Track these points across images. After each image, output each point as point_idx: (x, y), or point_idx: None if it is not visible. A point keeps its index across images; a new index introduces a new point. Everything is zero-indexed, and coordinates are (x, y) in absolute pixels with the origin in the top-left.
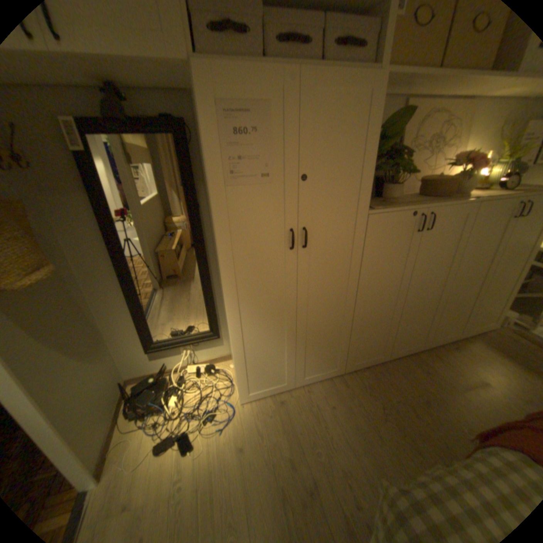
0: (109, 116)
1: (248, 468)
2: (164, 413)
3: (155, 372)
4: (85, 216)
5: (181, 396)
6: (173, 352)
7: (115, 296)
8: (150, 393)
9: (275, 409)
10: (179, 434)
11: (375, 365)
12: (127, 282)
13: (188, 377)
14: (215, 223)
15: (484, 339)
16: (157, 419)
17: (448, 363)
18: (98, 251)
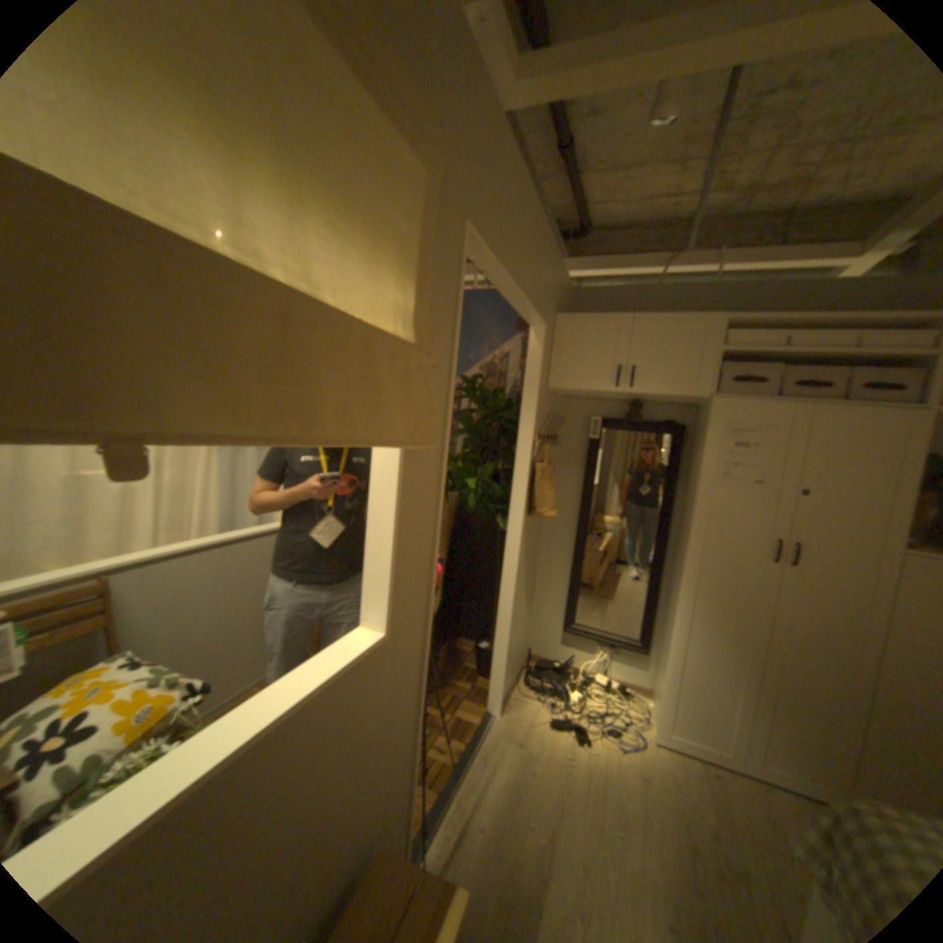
0: (625, 420)
1: (655, 805)
2: (564, 705)
3: (561, 664)
4: (574, 486)
5: (590, 692)
6: (588, 650)
7: (563, 561)
8: (555, 677)
9: (707, 780)
10: (578, 731)
11: None
12: (581, 551)
13: (595, 689)
14: (696, 514)
15: None
16: (556, 706)
17: None
18: (569, 517)
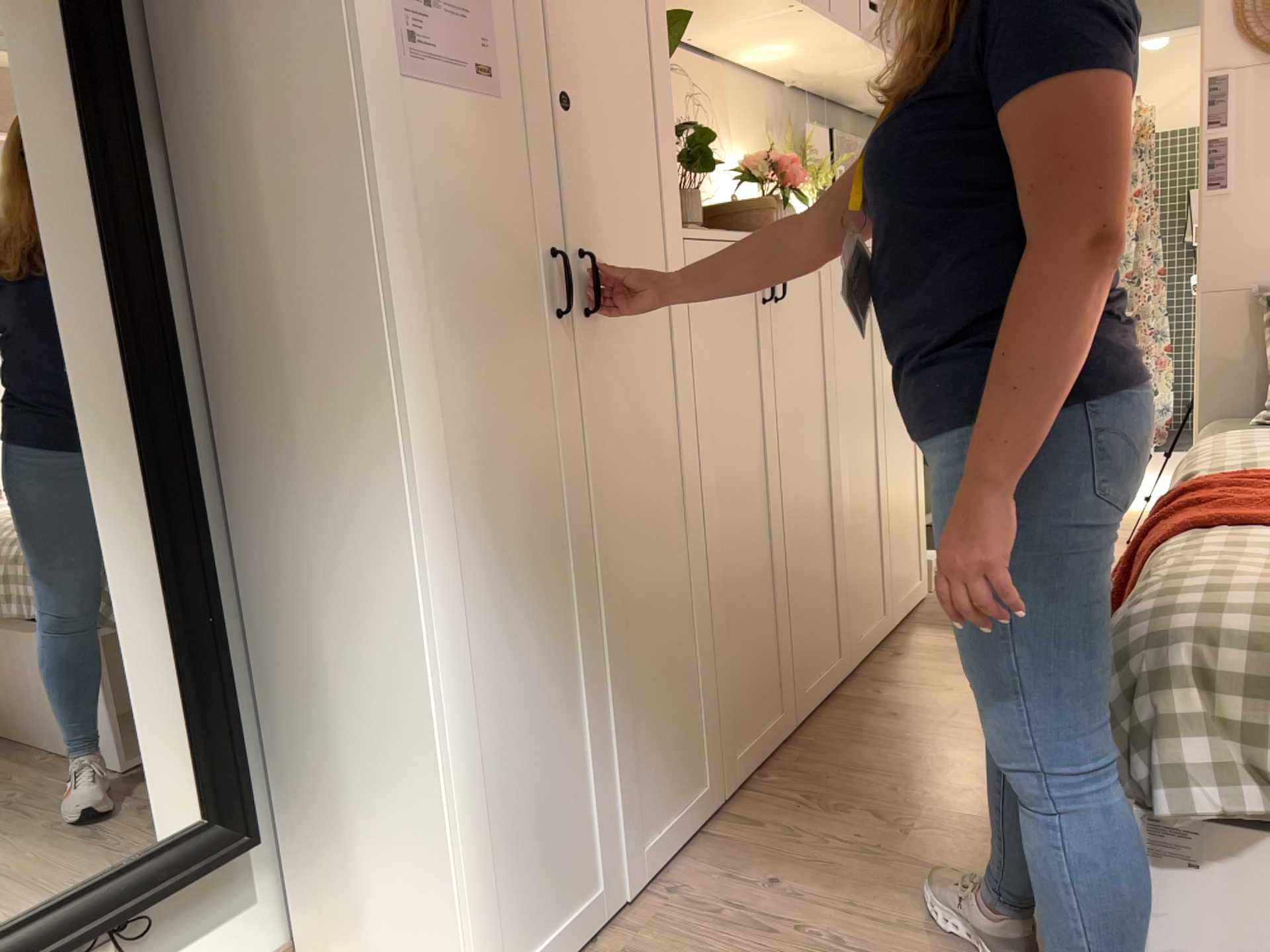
0: None
1: None
2: None
3: None
4: None
5: None
6: None
7: None
8: None
9: None
10: None
11: (774, 756)
12: None
13: None
14: (372, 189)
15: (924, 621)
16: None
17: (907, 684)
18: None
